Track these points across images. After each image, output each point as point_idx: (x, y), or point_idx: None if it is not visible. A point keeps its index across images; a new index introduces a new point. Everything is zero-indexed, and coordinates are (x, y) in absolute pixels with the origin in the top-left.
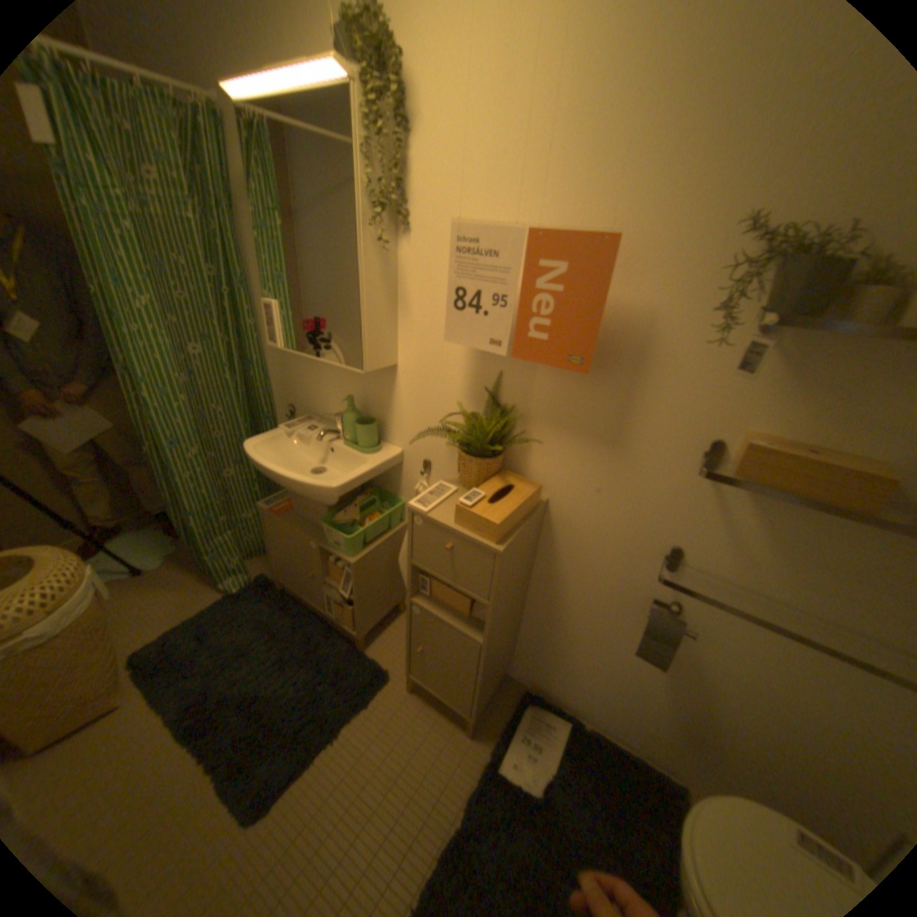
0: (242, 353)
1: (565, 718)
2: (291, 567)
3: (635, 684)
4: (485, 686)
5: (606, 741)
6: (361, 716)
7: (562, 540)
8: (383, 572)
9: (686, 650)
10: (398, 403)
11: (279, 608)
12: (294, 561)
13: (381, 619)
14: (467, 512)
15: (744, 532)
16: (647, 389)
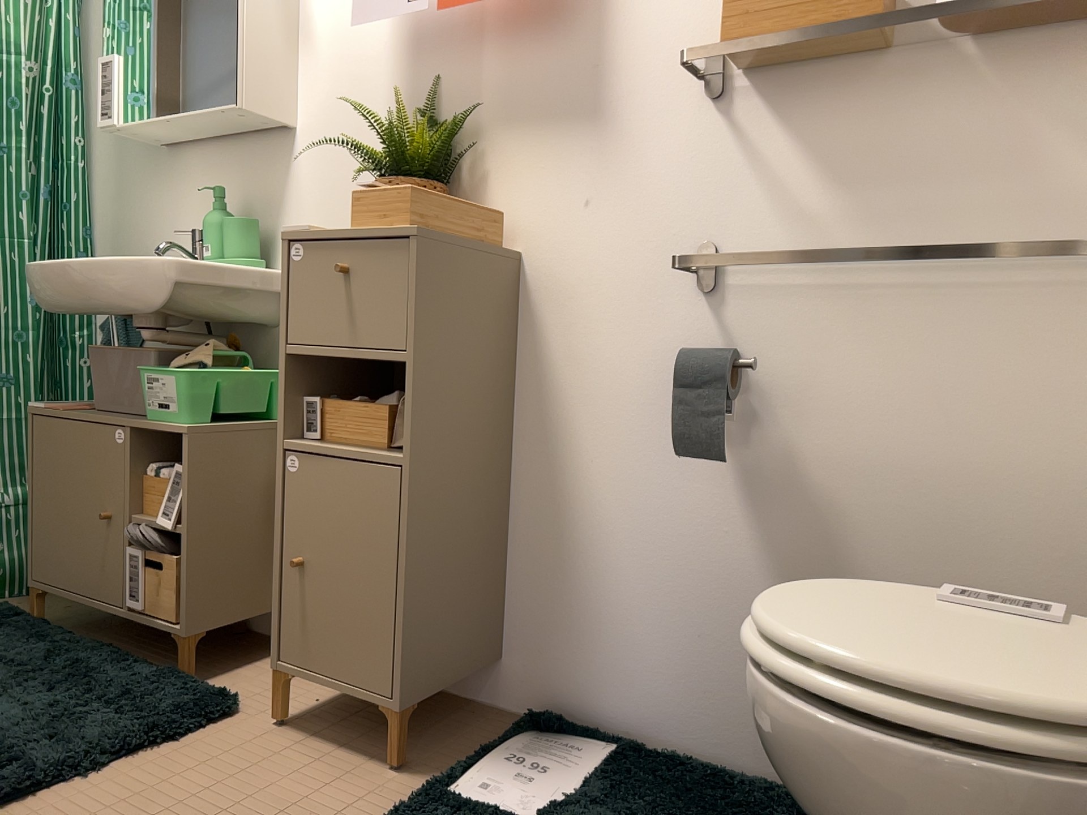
0: (58, 213)
1: (603, 739)
2: (71, 524)
3: (712, 583)
4: (417, 603)
5: (687, 760)
6: (160, 746)
7: (549, 323)
8: (249, 495)
9: (767, 446)
10: (295, 190)
11: (30, 632)
12: (78, 504)
13: (238, 619)
14: (366, 198)
15: (780, 175)
16: (617, 22)
